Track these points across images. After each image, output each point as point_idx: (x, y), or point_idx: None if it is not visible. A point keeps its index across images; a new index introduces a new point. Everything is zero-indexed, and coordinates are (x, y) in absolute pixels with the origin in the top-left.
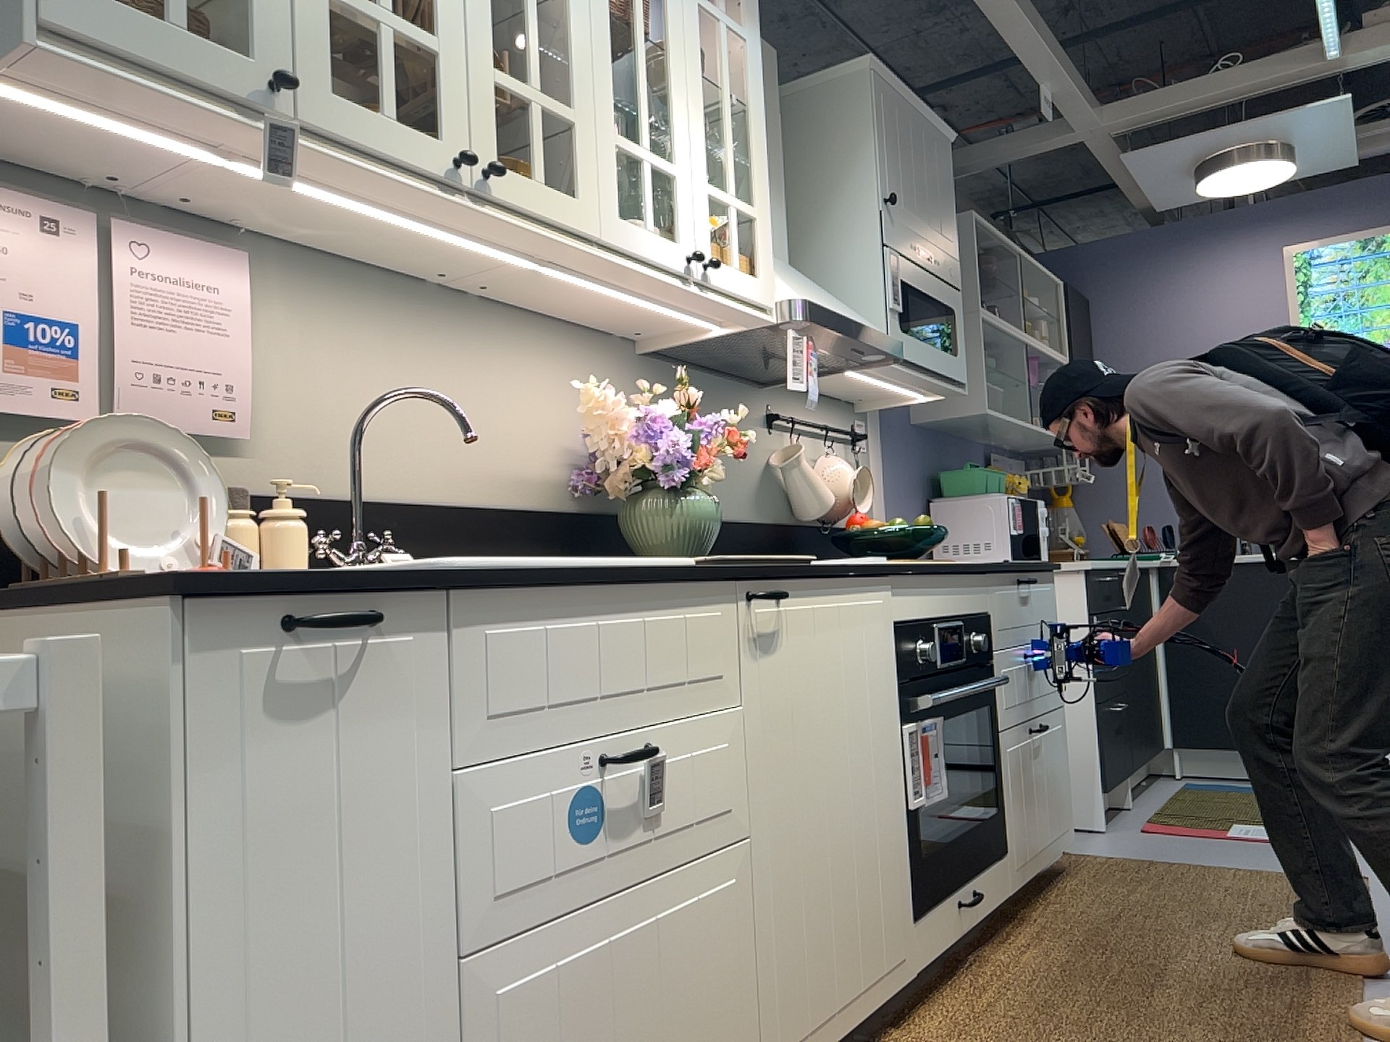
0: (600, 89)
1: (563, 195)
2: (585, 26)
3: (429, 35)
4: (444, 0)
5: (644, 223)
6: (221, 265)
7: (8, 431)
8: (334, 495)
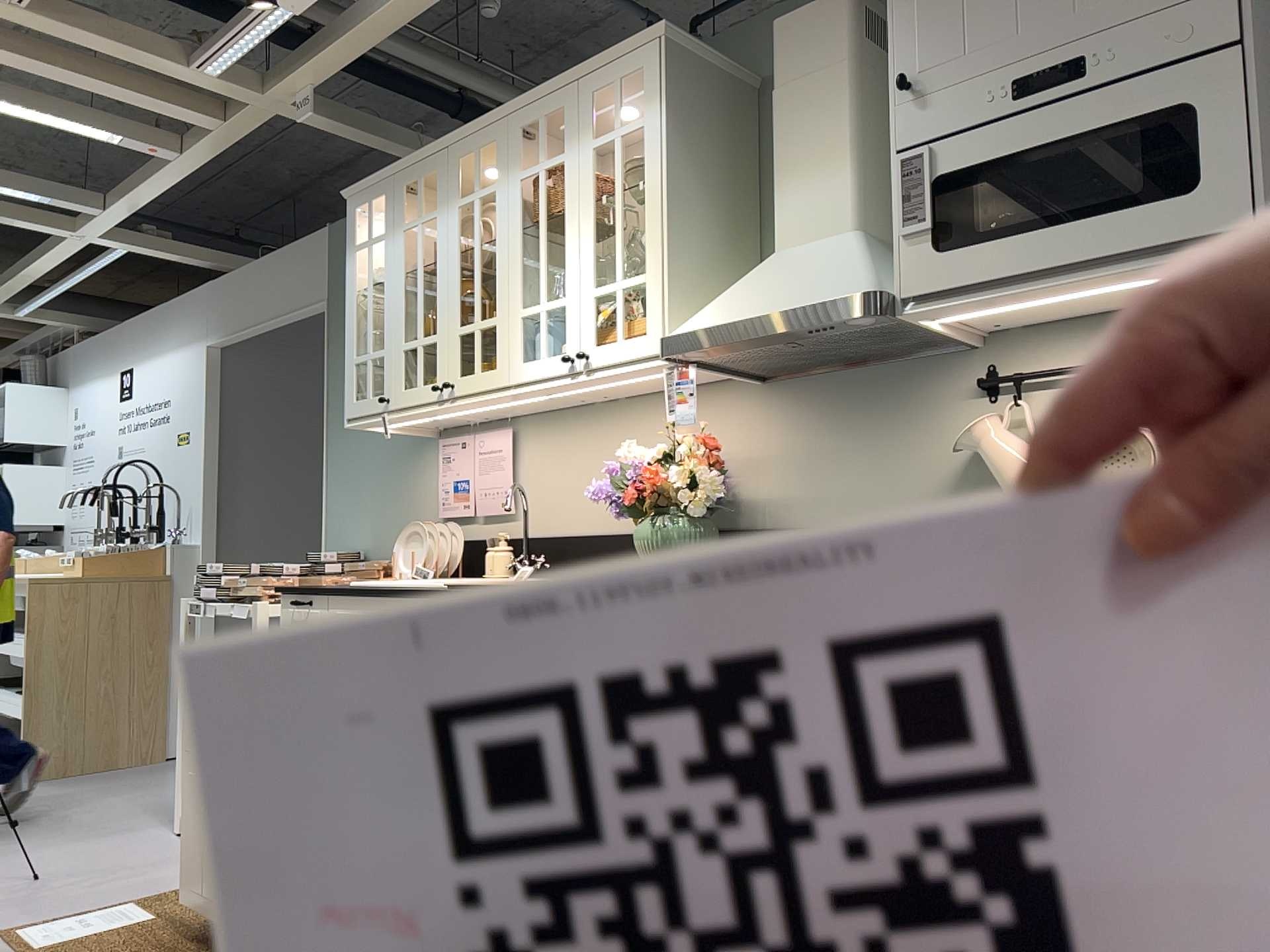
0: (510, 289)
1: (487, 371)
2: (502, 258)
3: (433, 334)
4: (439, 312)
5: (538, 354)
6: (501, 437)
7: (459, 522)
8: (547, 534)
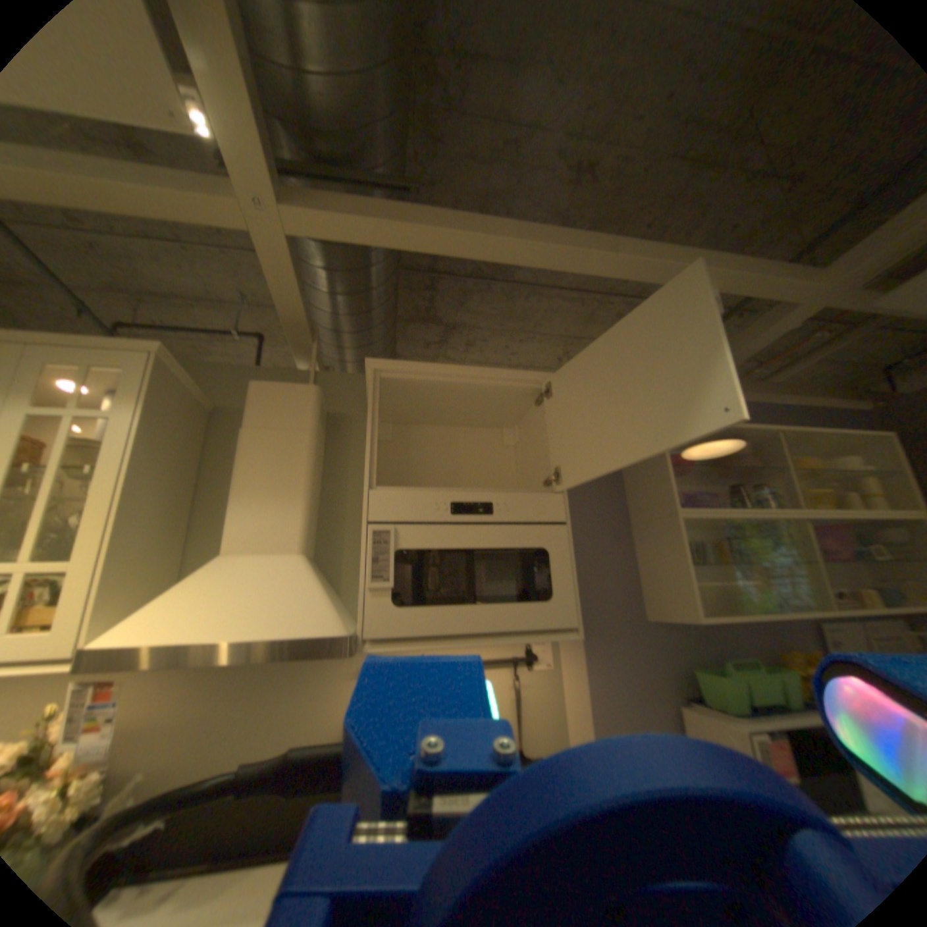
0: None
1: None
2: None
3: None
4: None
5: None
6: None
7: None
8: None
